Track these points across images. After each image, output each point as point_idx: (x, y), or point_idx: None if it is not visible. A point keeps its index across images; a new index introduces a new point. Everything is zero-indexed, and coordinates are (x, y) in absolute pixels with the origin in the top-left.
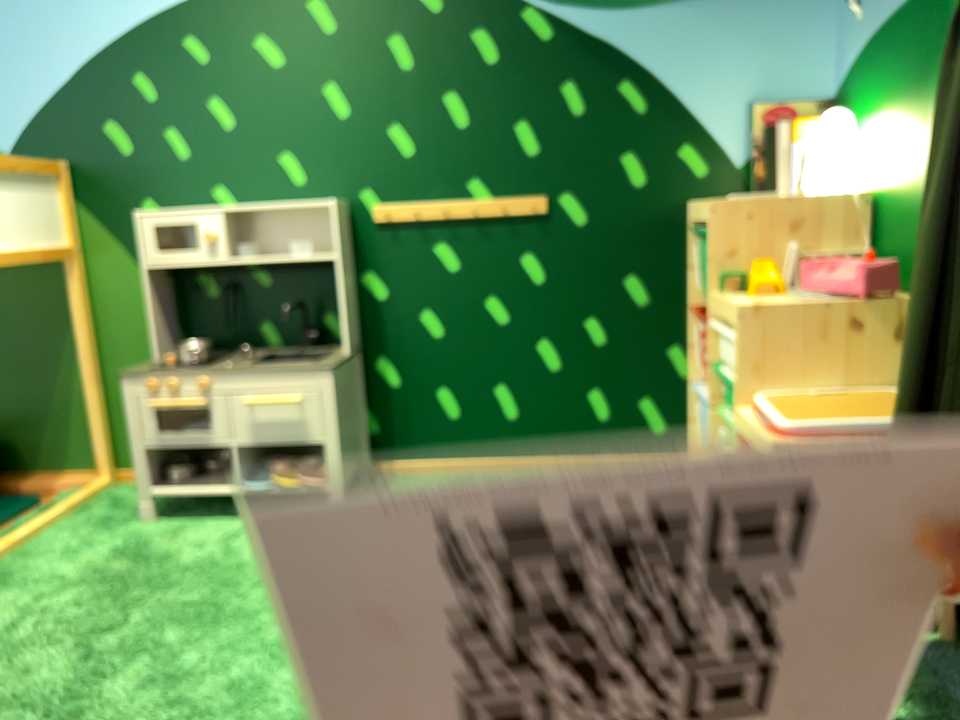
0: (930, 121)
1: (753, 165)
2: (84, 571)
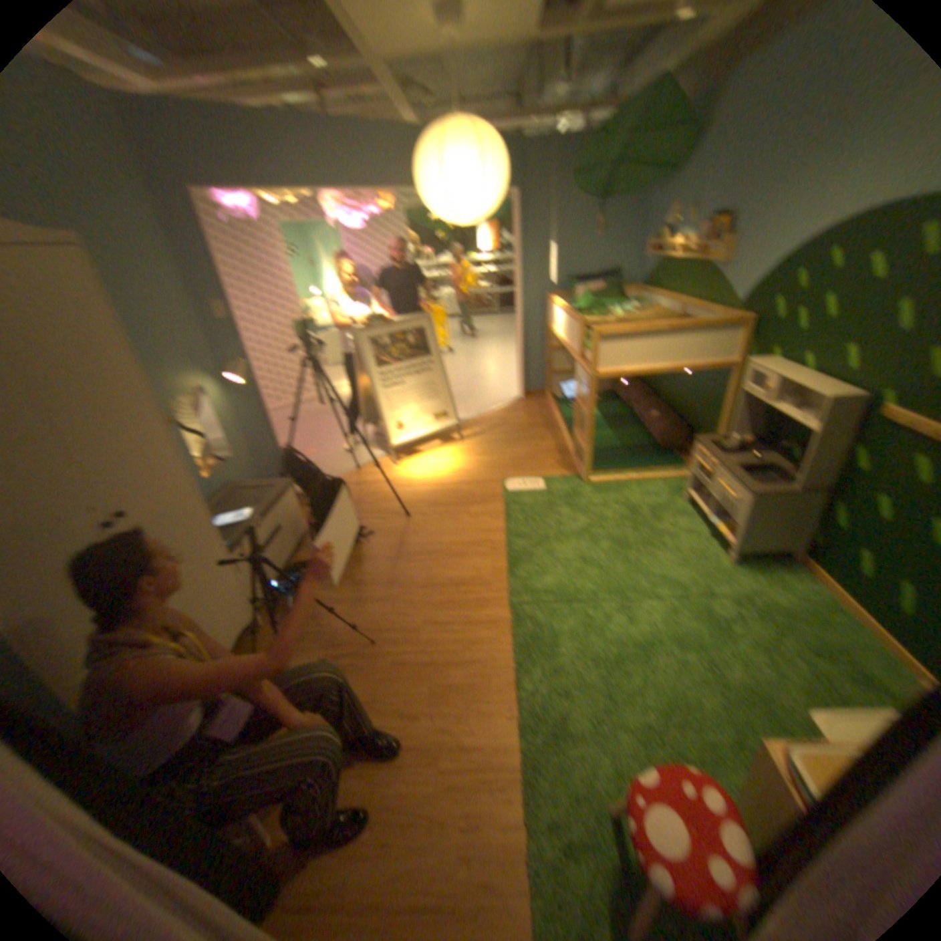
0: None
1: None
2: (637, 504)
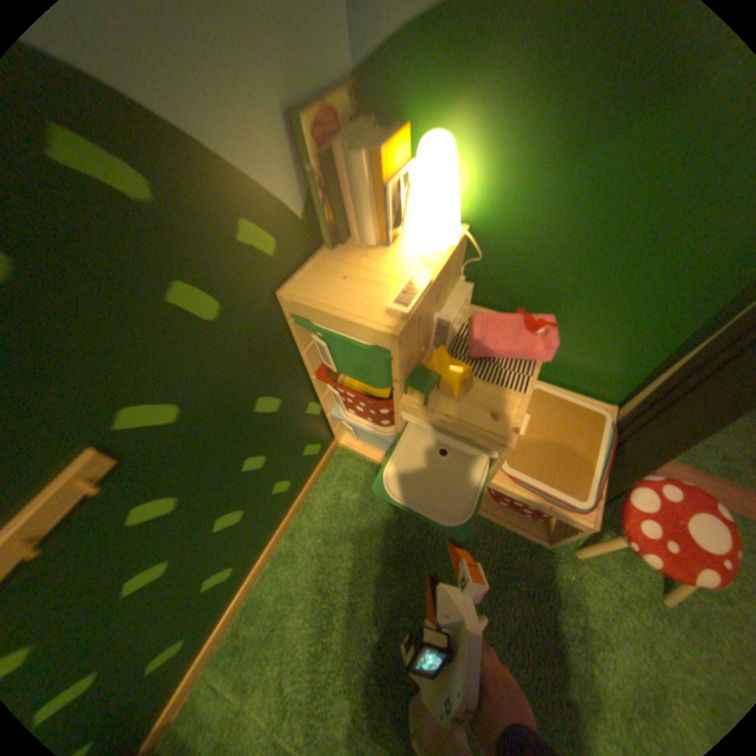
0: (599, 180)
1: (314, 207)
2: None
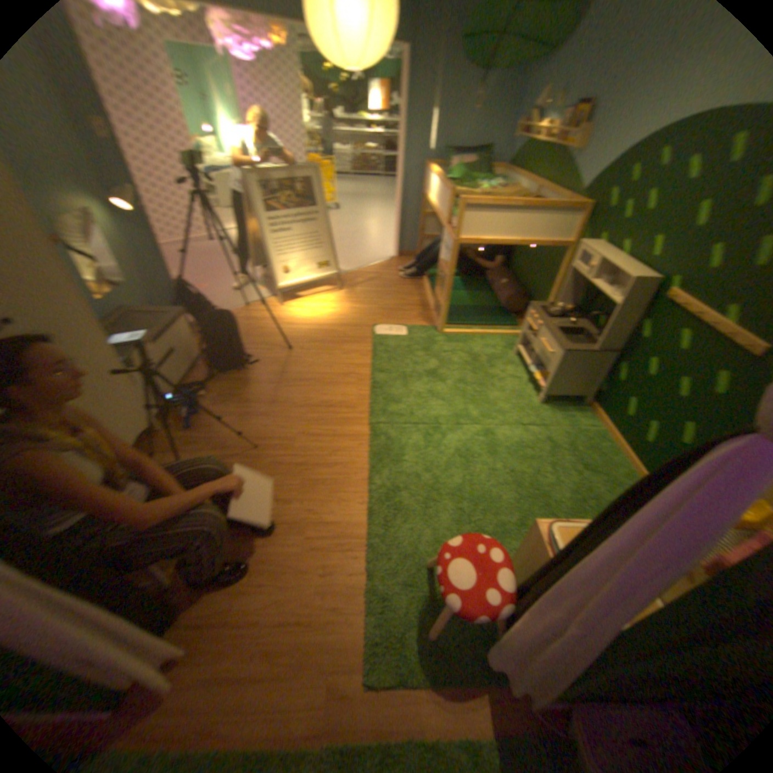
0: None
1: None
2: (479, 354)
